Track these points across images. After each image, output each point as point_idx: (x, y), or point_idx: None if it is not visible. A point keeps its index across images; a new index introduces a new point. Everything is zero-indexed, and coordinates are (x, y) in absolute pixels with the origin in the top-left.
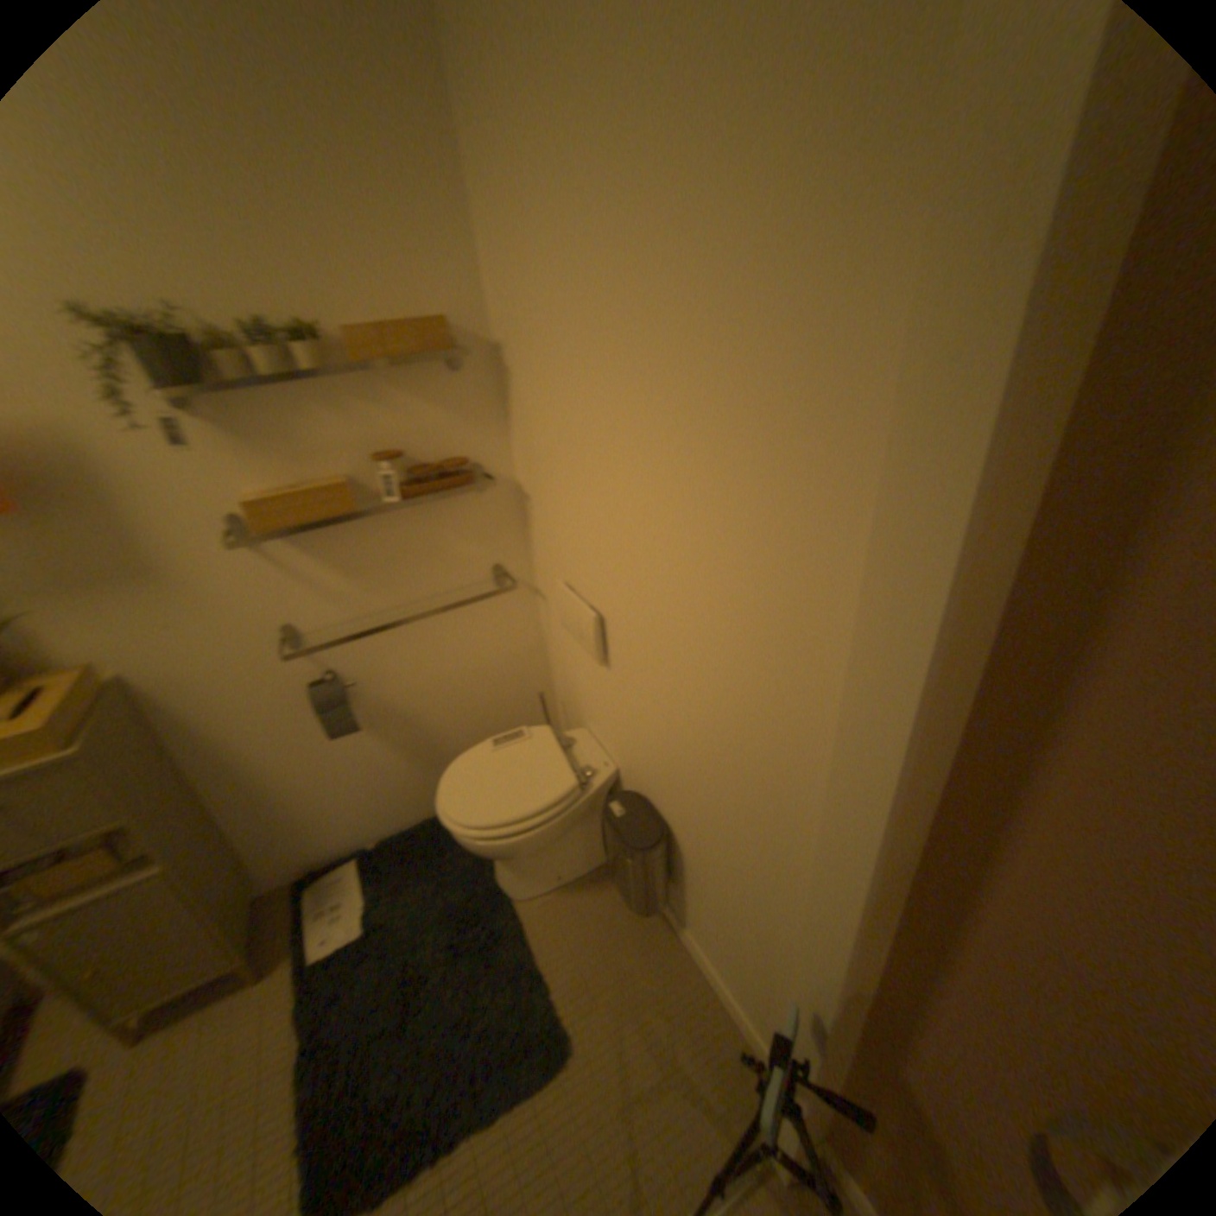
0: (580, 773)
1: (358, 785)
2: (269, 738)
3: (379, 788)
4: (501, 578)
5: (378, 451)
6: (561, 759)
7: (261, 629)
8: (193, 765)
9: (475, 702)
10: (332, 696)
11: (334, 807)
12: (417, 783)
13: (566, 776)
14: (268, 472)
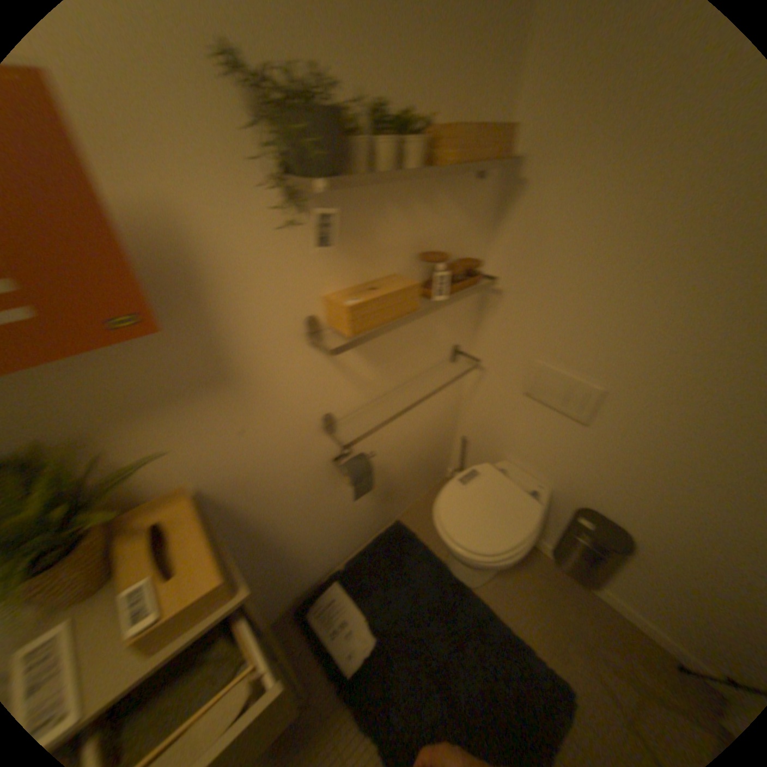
0: (536, 498)
1: (344, 525)
2: (300, 507)
3: (355, 523)
4: (450, 354)
5: (422, 250)
6: (520, 489)
7: (315, 417)
8: (245, 543)
9: (419, 448)
10: (367, 466)
11: (327, 545)
12: (376, 513)
13: (534, 502)
14: (350, 271)
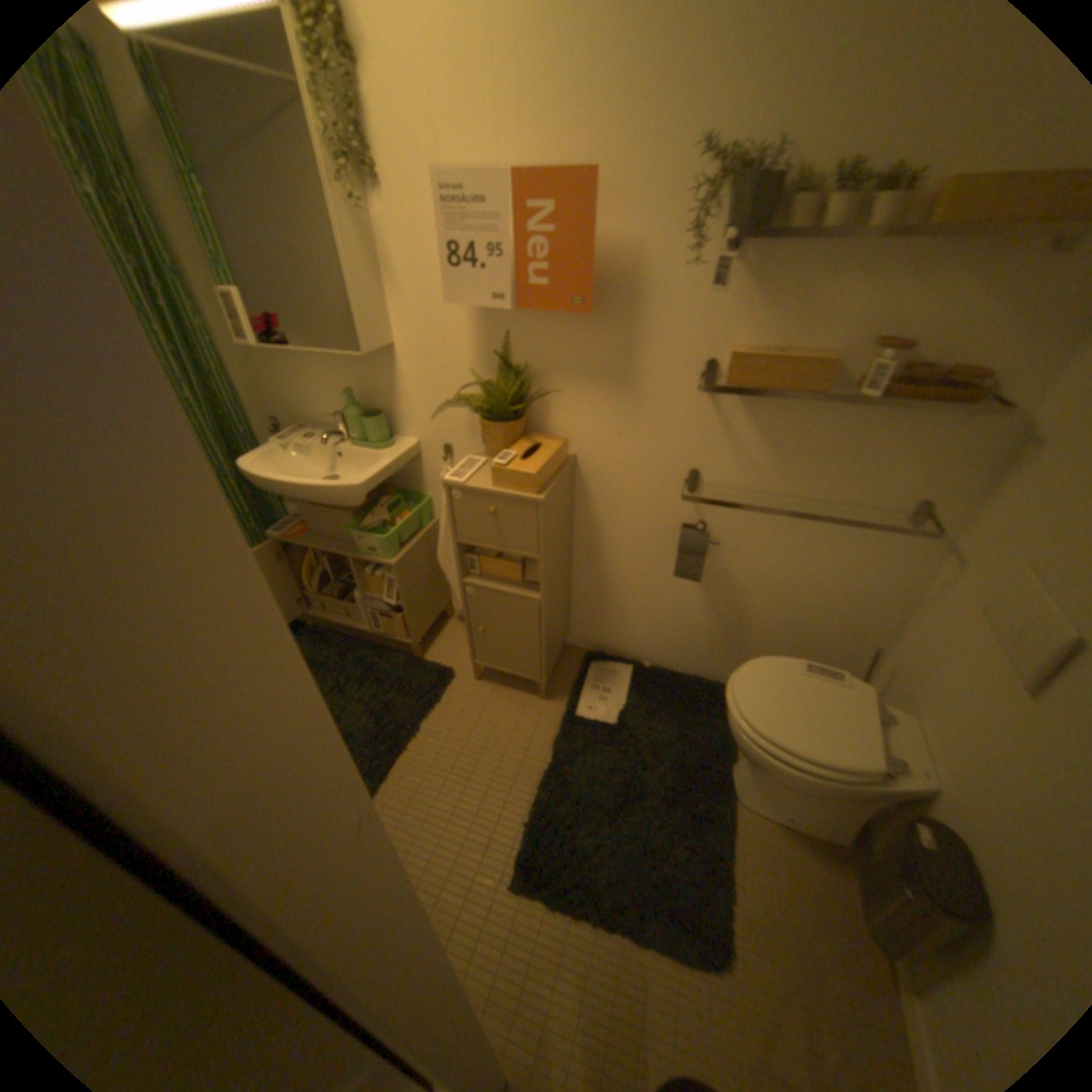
0: (896, 764)
1: (669, 618)
2: (635, 548)
3: (682, 630)
4: (923, 515)
5: (888, 334)
6: (880, 734)
7: (680, 464)
8: (583, 539)
9: (805, 615)
10: (700, 545)
11: (644, 622)
12: (711, 646)
13: (880, 756)
14: (769, 329)
